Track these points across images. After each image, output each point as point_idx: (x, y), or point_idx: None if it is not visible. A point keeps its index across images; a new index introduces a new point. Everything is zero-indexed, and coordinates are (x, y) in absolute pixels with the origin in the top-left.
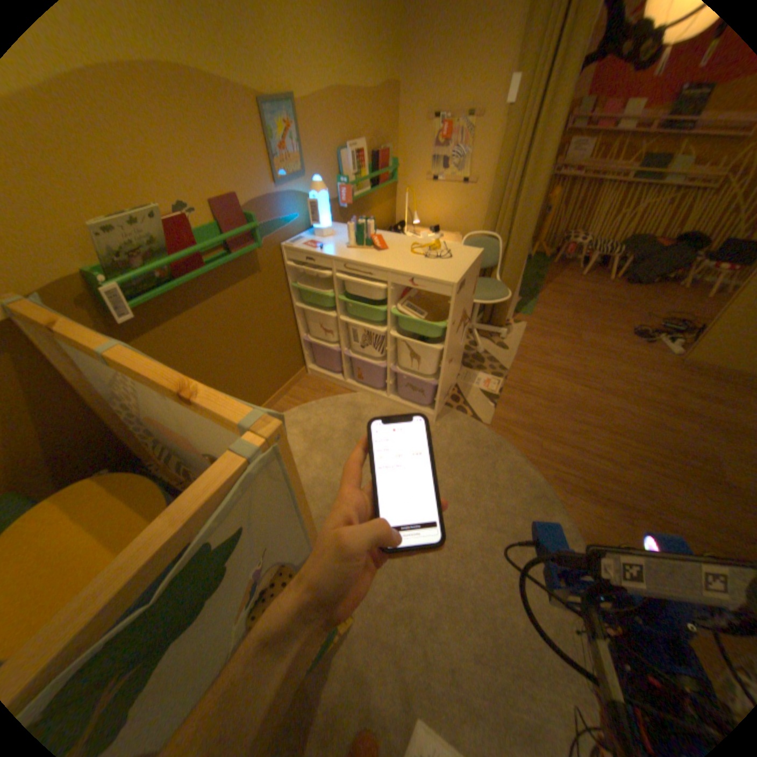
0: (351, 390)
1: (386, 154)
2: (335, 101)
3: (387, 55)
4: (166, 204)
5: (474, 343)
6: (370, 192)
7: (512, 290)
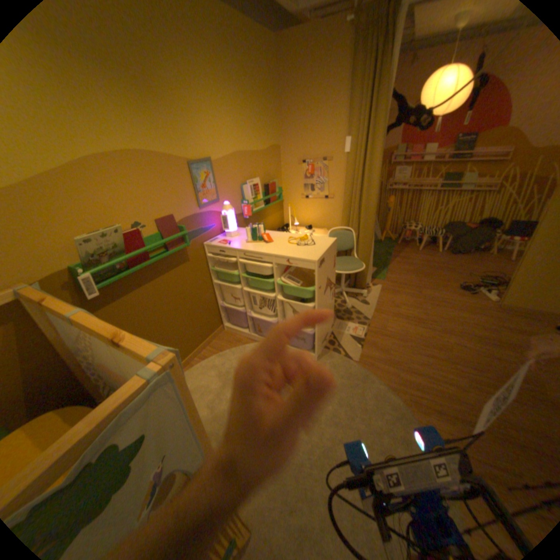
0: (255, 340)
1: (273, 185)
2: (238, 159)
3: (270, 132)
4: (127, 224)
5: (344, 301)
6: (264, 207)
7: (367, 263)
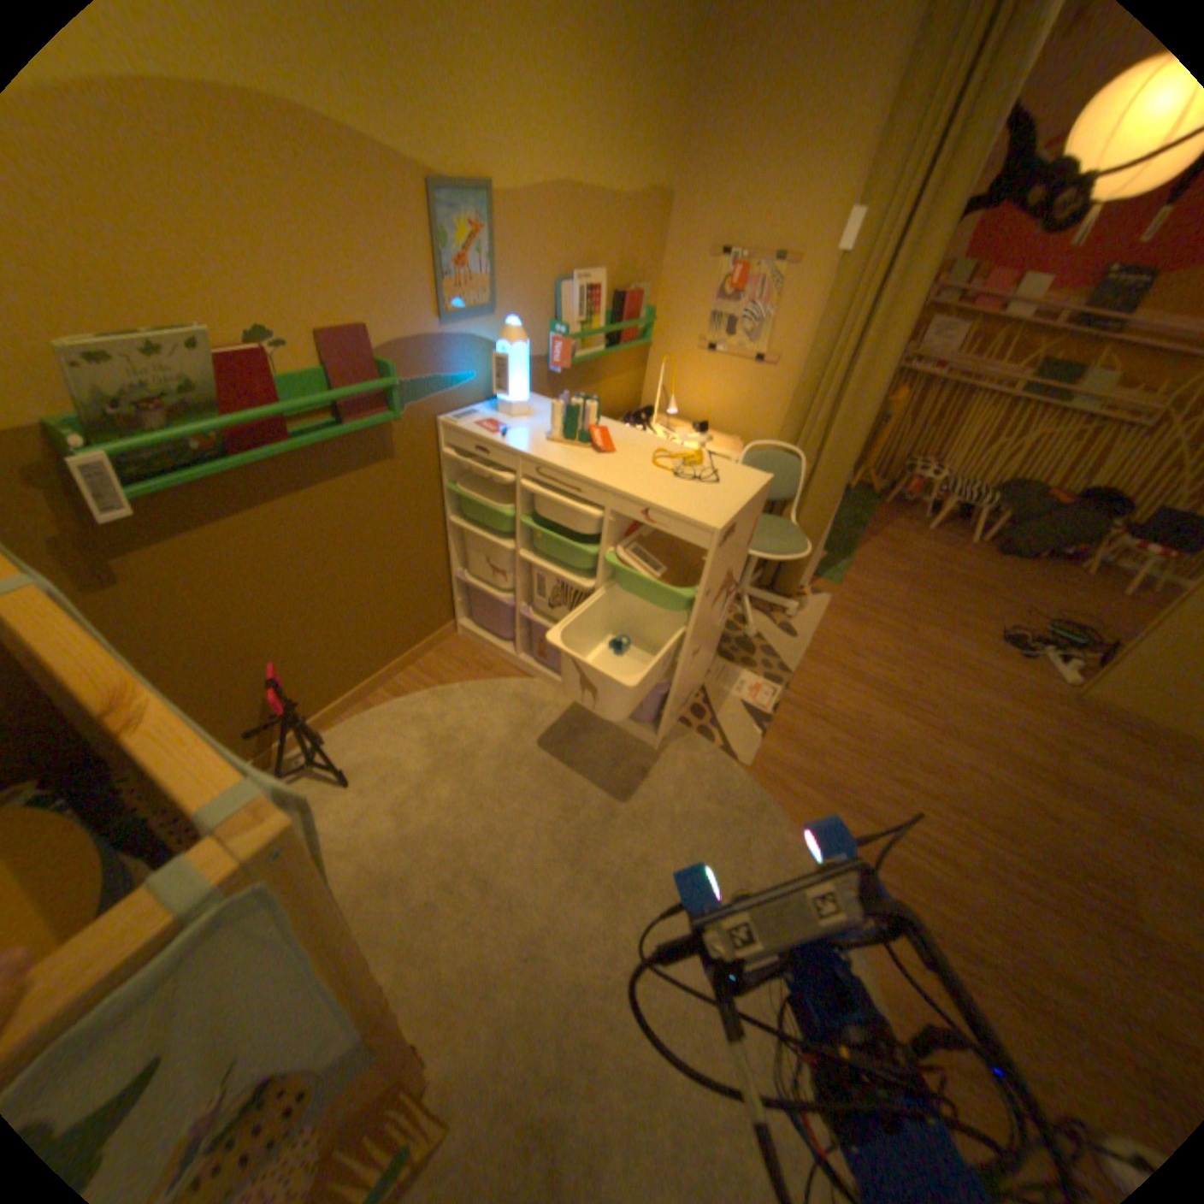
0: (524, 672)
1: (638, 299)
2: (564, 205)
3: (658, 149)
4: (233, 328)
5: (742, 619)
6: (603, 353)
7: (814, 542)
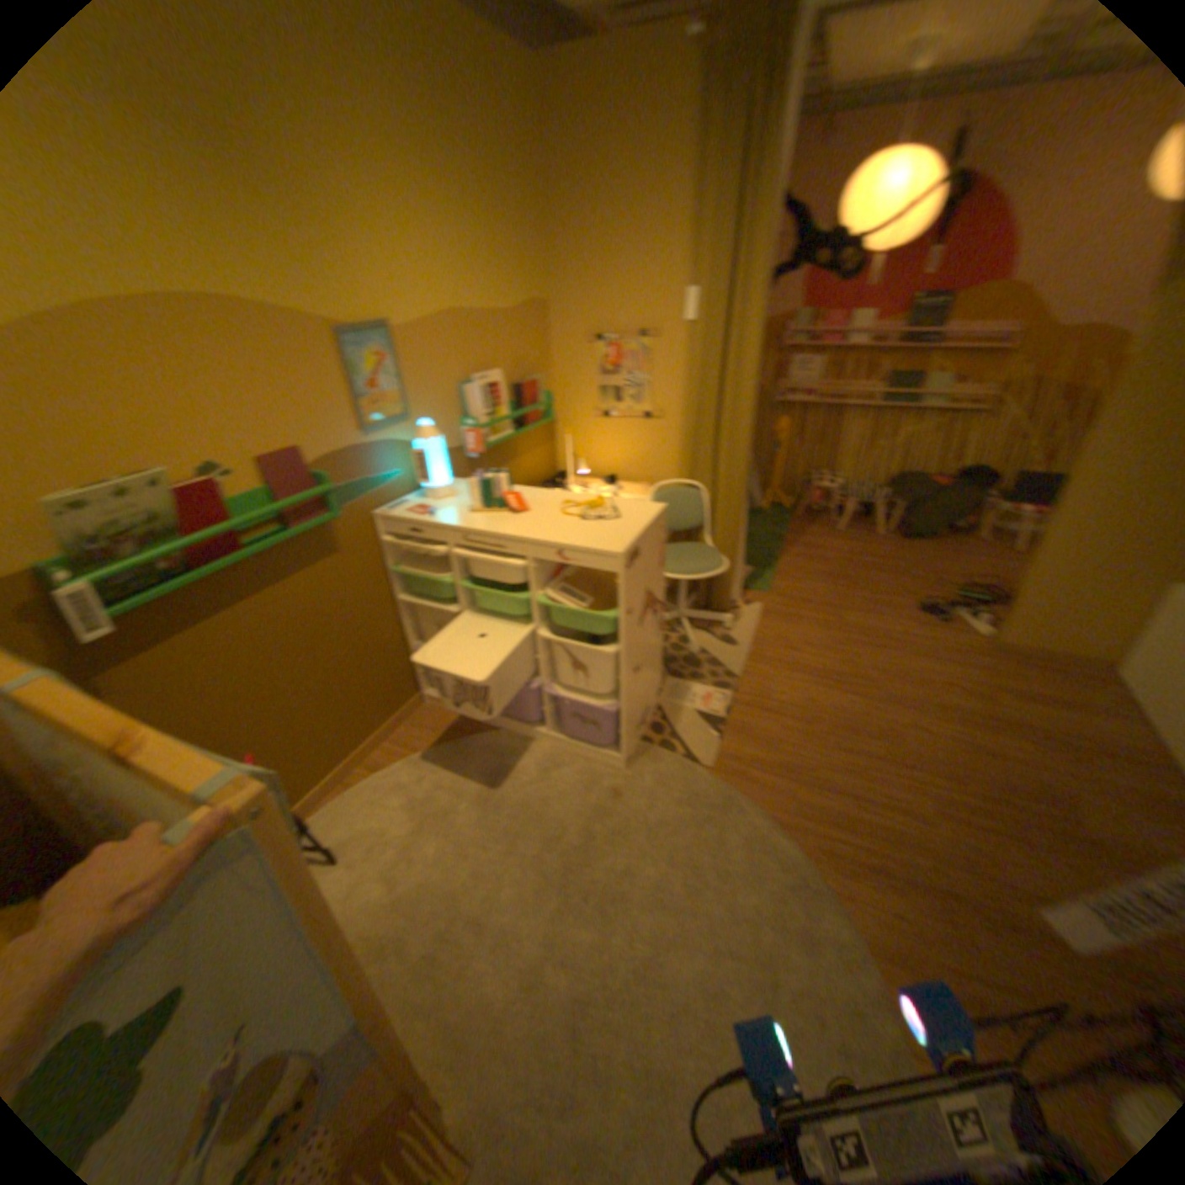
0: (490, 726)
1: (532, 387)
2: (451, 327)
3: (523, 272)
4: (182, 468)
5: (683, 638)
6: (511, 435)
7: (731, 558)
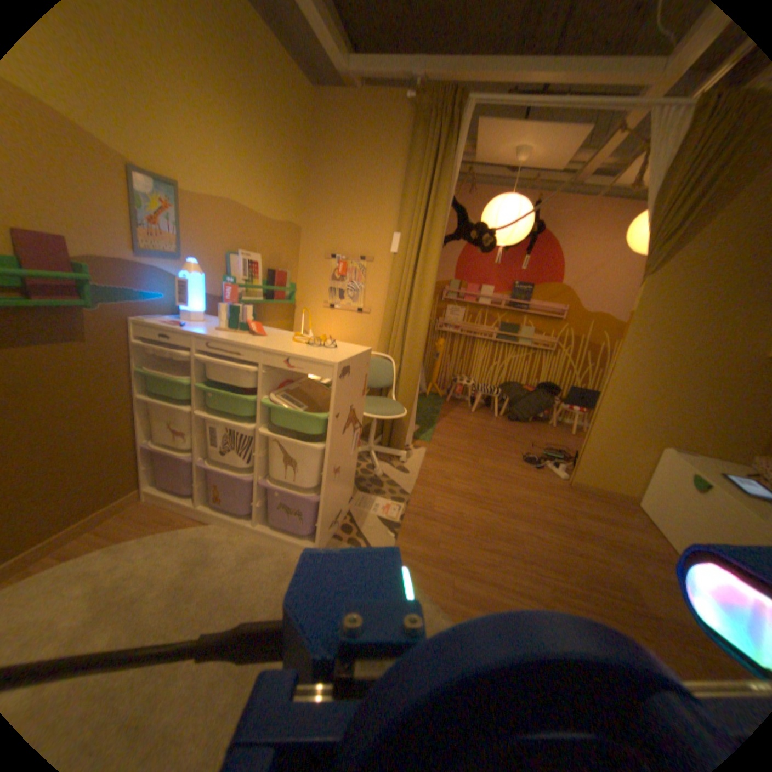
0: (202, 522)
1: (284, 276)
2: (231, 213)
3: (290, 204)
4: None
5: (372, 464)
6: (263, 302)
7: (409, 412)
